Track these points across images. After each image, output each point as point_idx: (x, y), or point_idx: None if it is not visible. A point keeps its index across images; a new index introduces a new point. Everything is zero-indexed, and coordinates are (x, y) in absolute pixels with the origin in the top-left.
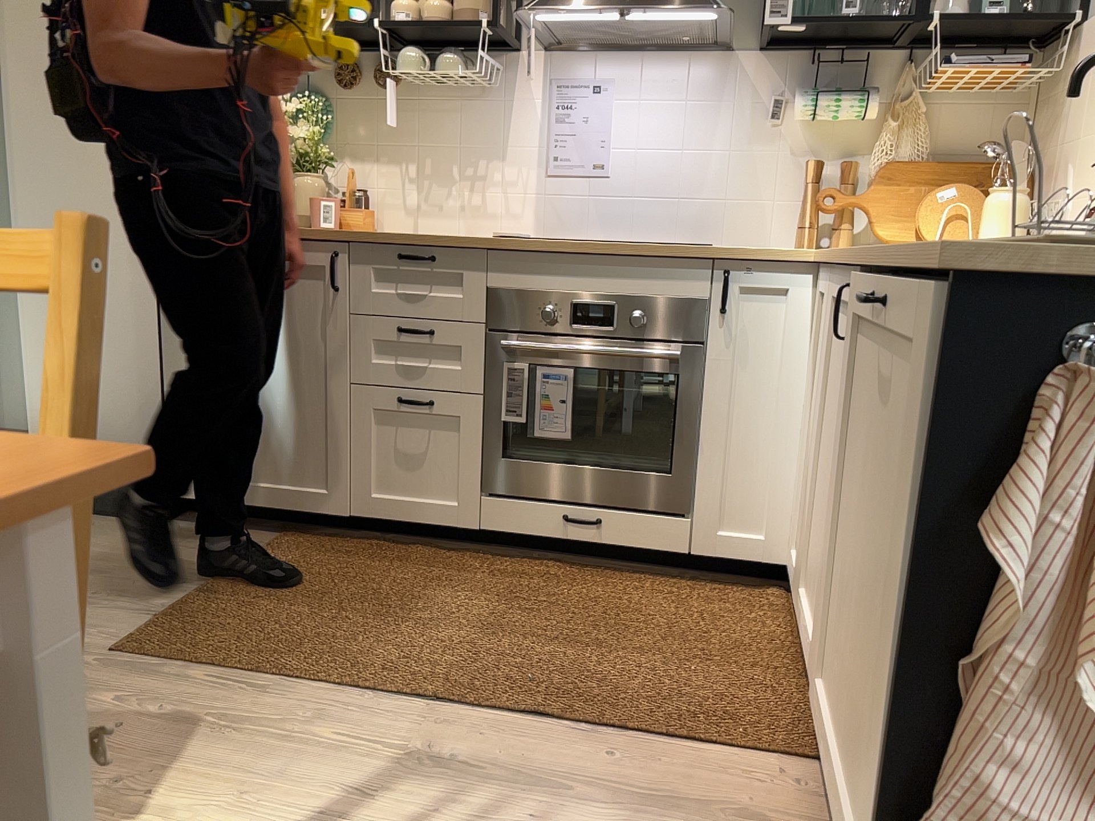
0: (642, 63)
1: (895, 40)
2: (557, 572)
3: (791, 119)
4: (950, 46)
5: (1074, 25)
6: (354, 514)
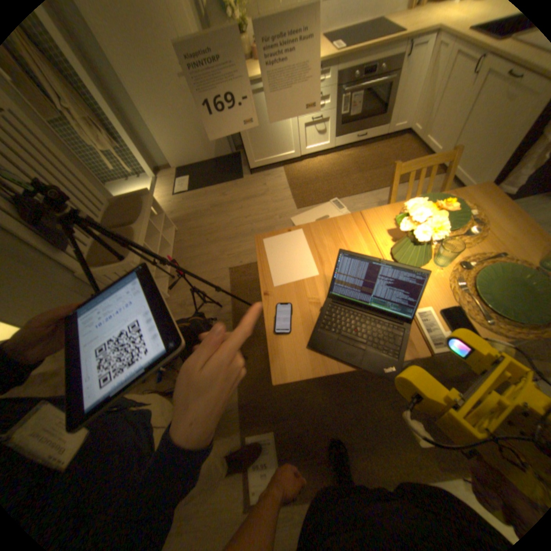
0: None
1: None
2: (355, 150)
3: None
4: None
5: None
6: (302, 155)
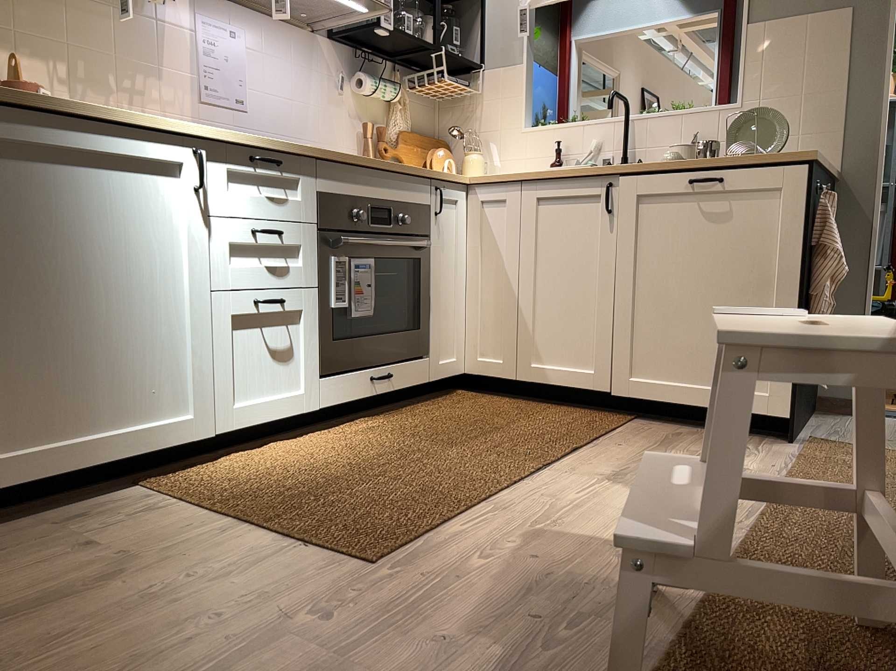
0: (265, 26)
1: (400, 56)
2: (370, 421)
3: (362, 93)
4: (412, 67)
5: (475, 71)
6: (219, 430)
